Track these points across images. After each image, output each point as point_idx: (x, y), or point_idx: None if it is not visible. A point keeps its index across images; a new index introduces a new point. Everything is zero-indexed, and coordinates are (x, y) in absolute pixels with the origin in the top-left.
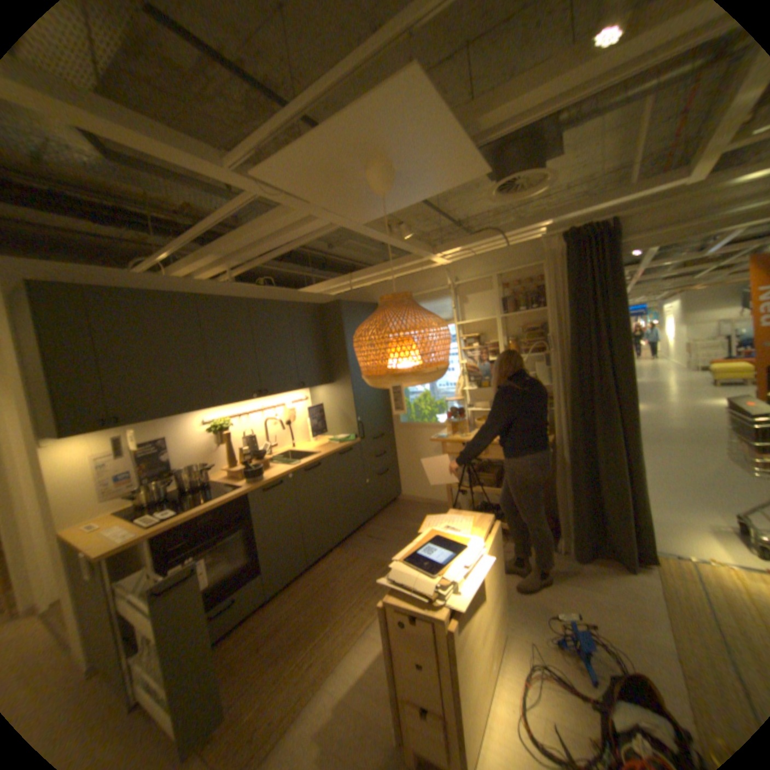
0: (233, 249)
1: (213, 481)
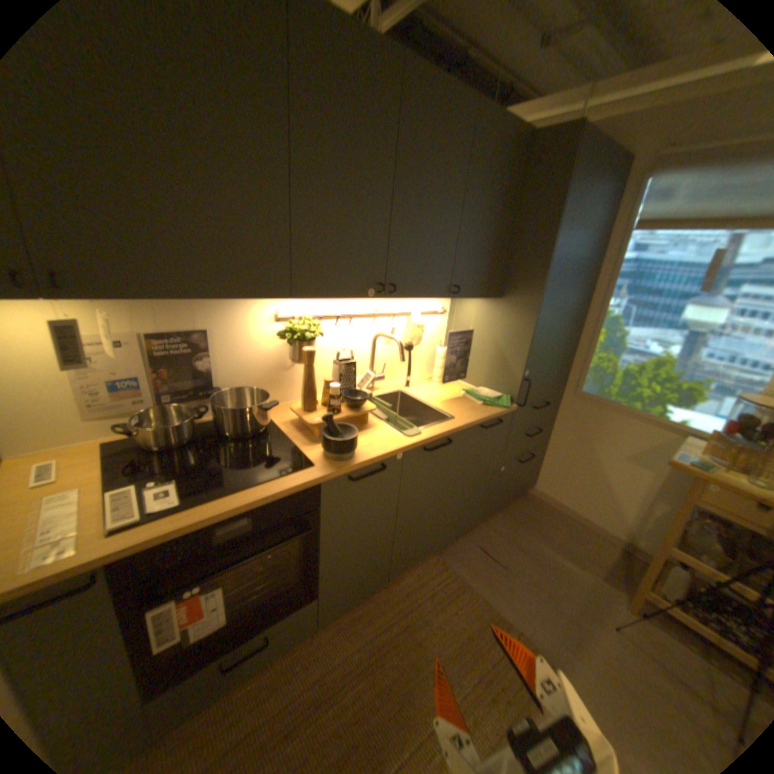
0: None
1: (277, 421)
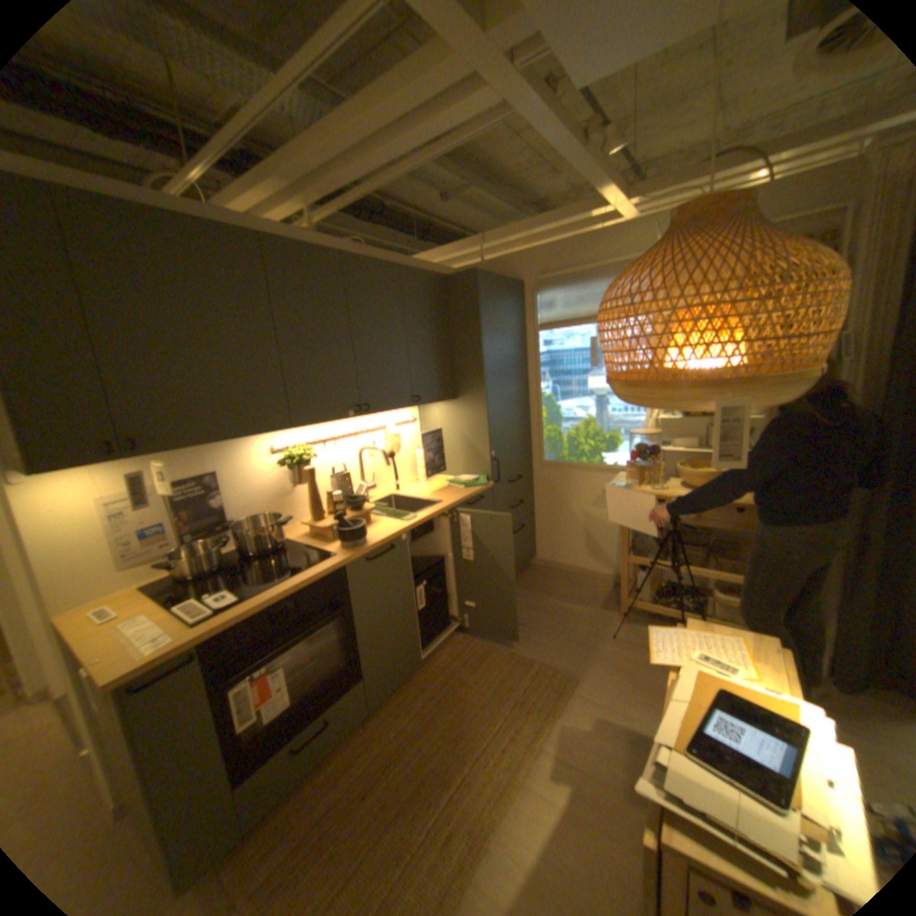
0: (322, 157)
1: (291, 539)
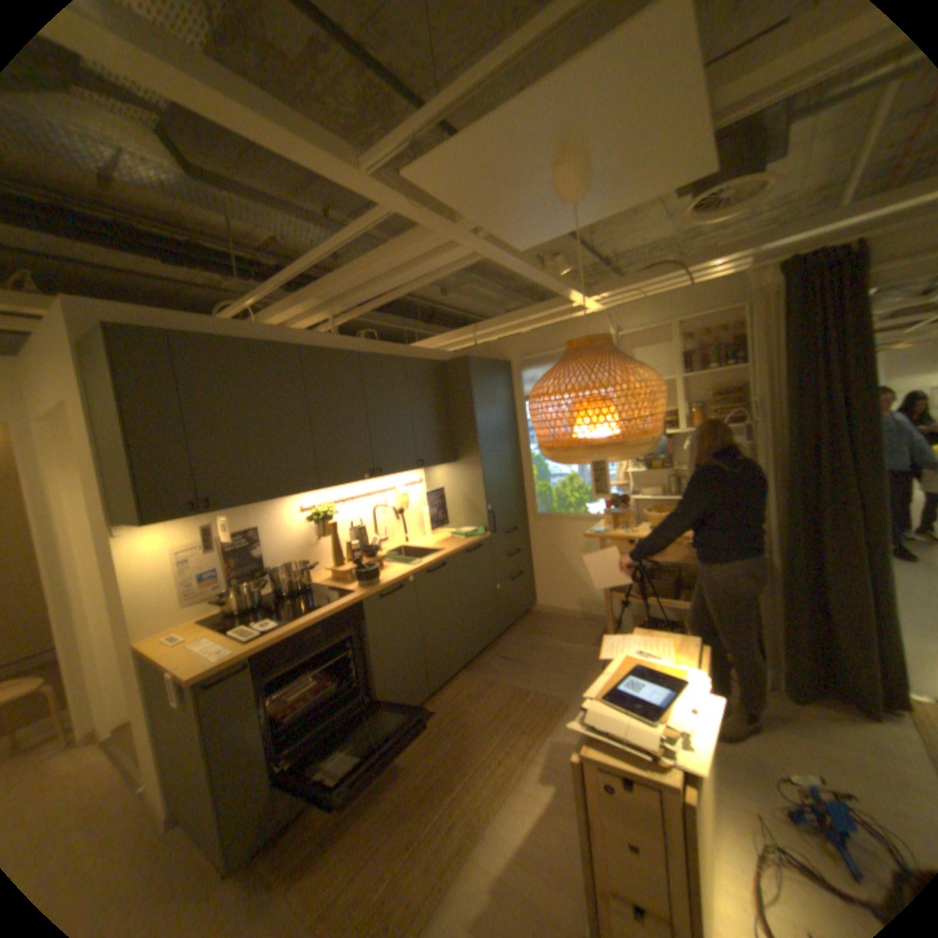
0: (345, 288)
1: (316, 583)
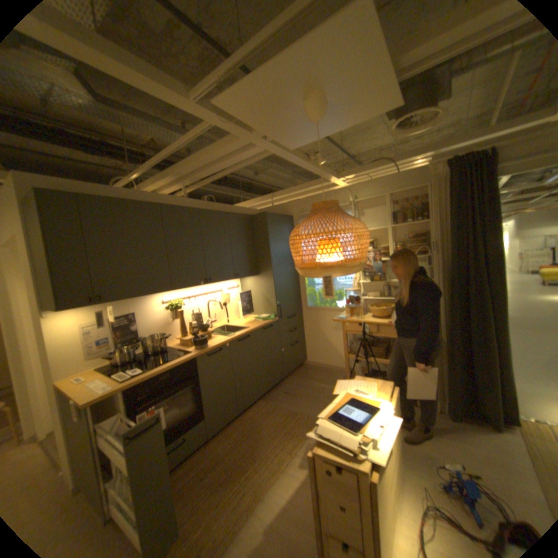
0: (189, 170)
1: (170, 347)
